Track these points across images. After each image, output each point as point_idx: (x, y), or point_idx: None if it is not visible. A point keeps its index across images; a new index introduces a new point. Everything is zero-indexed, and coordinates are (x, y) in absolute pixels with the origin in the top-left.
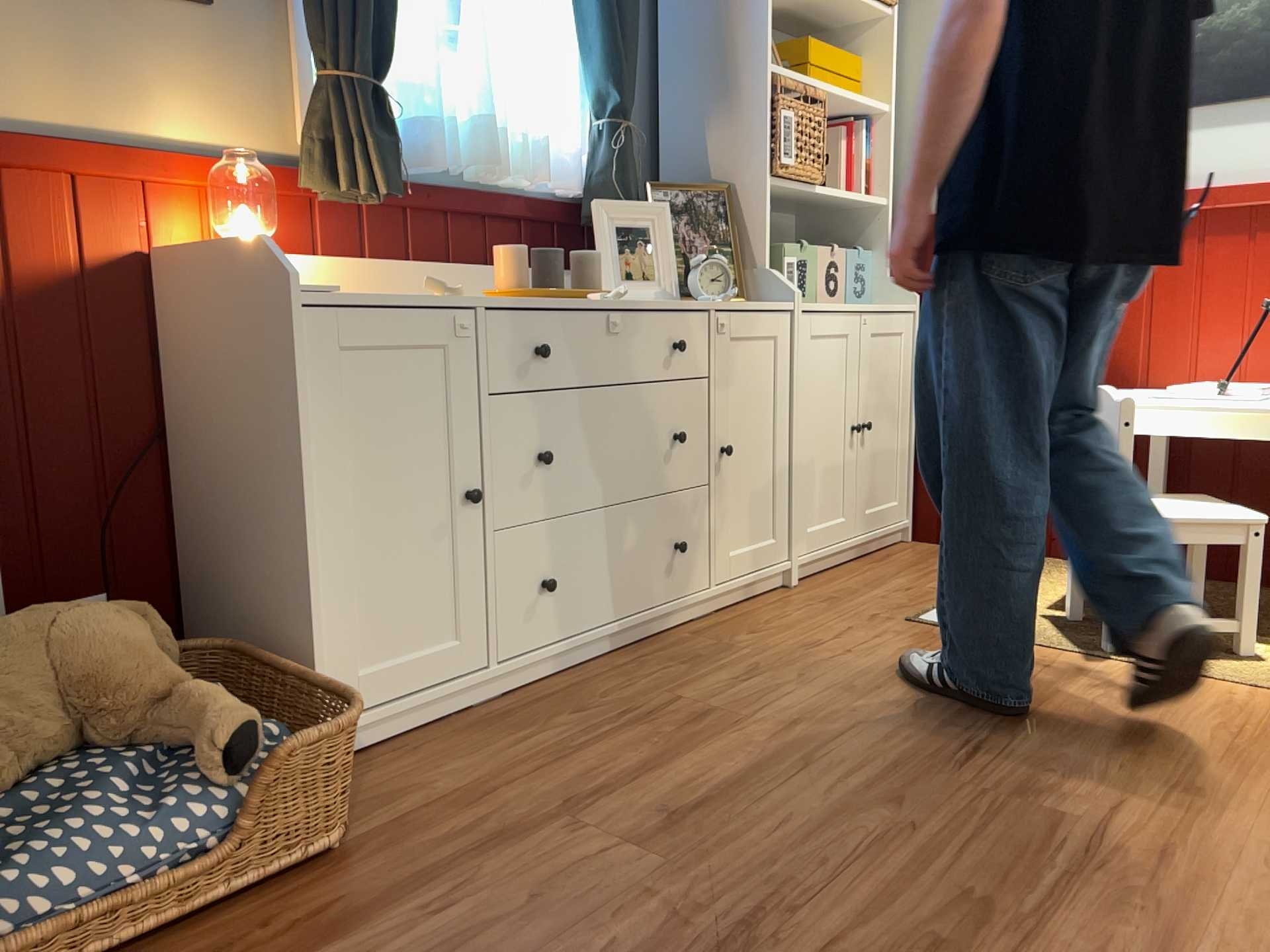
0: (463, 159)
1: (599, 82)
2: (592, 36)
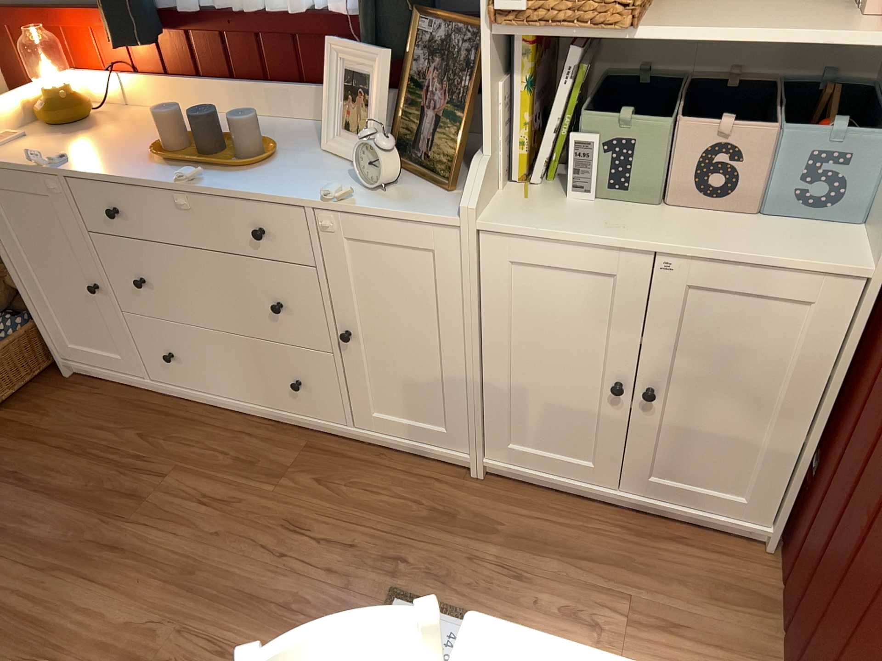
0: None
1: None
2: None
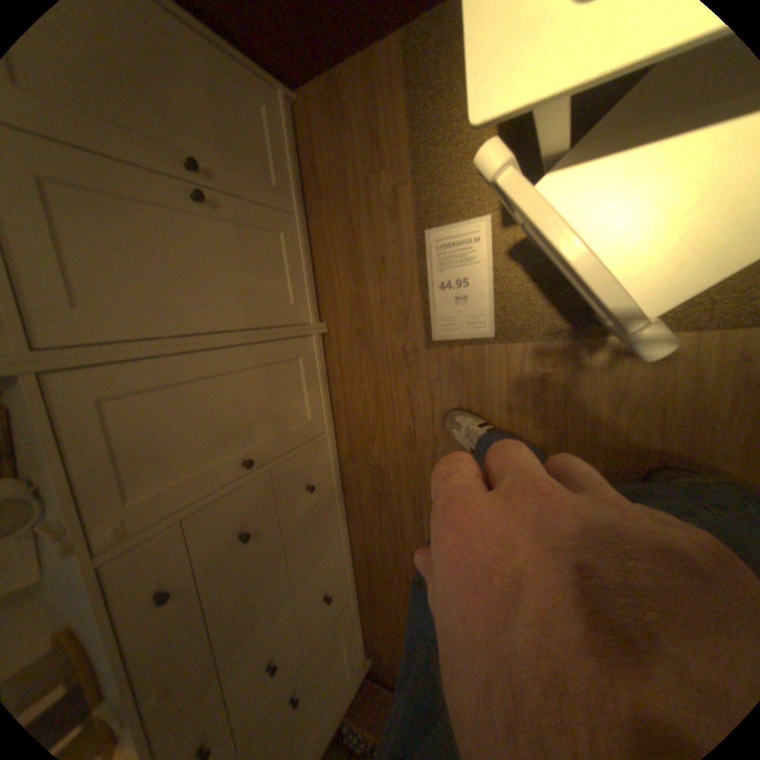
0: None
1: None
2: None
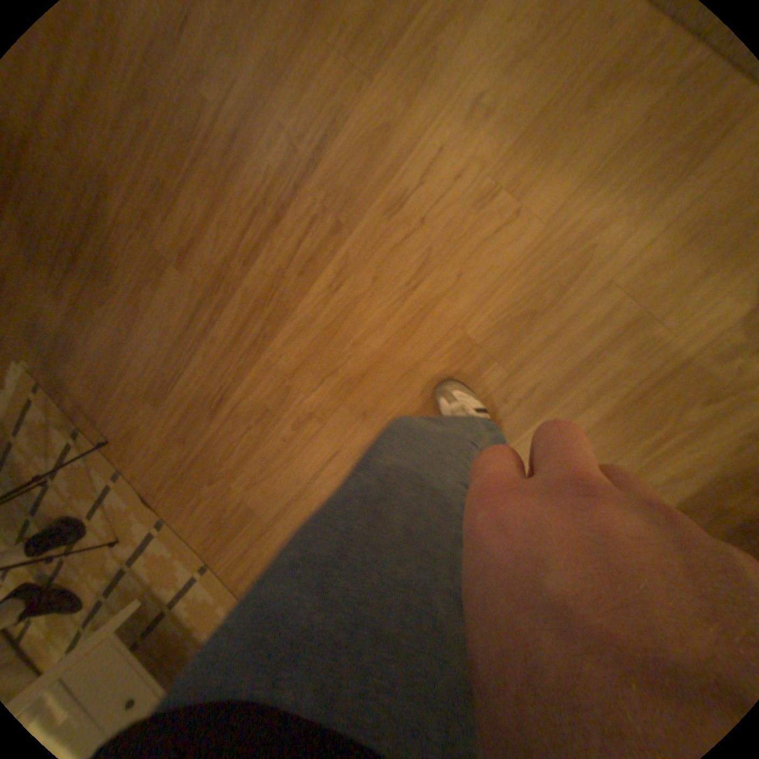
0: None
1: None
2: None
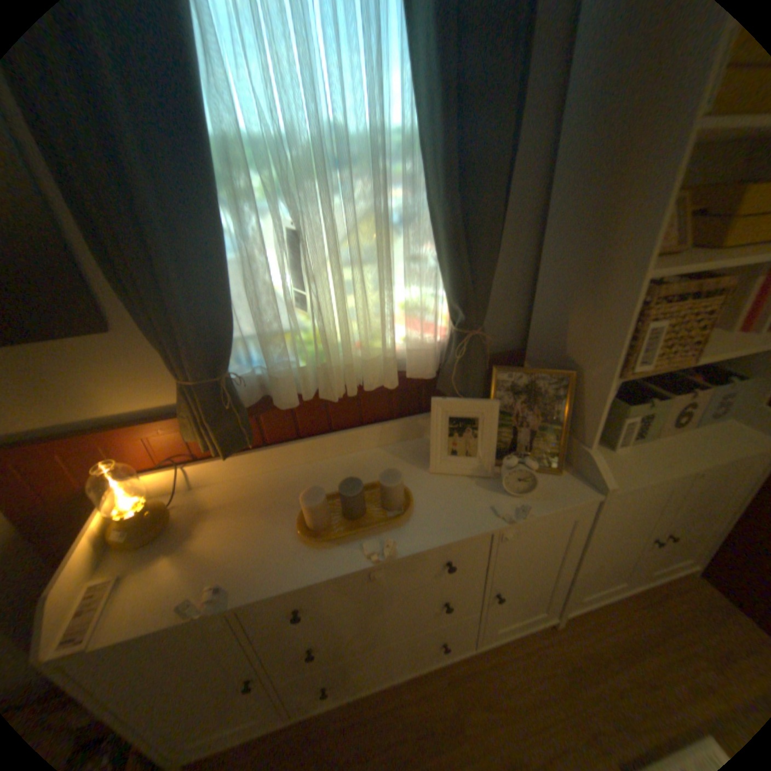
0: (322, 380)
1: (452, 295)
2: (446, 257)
